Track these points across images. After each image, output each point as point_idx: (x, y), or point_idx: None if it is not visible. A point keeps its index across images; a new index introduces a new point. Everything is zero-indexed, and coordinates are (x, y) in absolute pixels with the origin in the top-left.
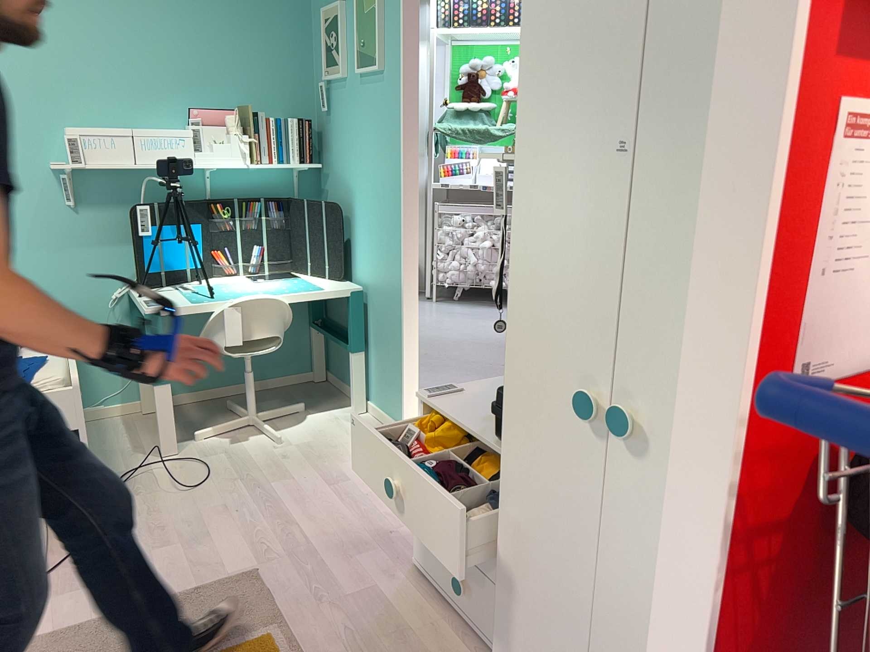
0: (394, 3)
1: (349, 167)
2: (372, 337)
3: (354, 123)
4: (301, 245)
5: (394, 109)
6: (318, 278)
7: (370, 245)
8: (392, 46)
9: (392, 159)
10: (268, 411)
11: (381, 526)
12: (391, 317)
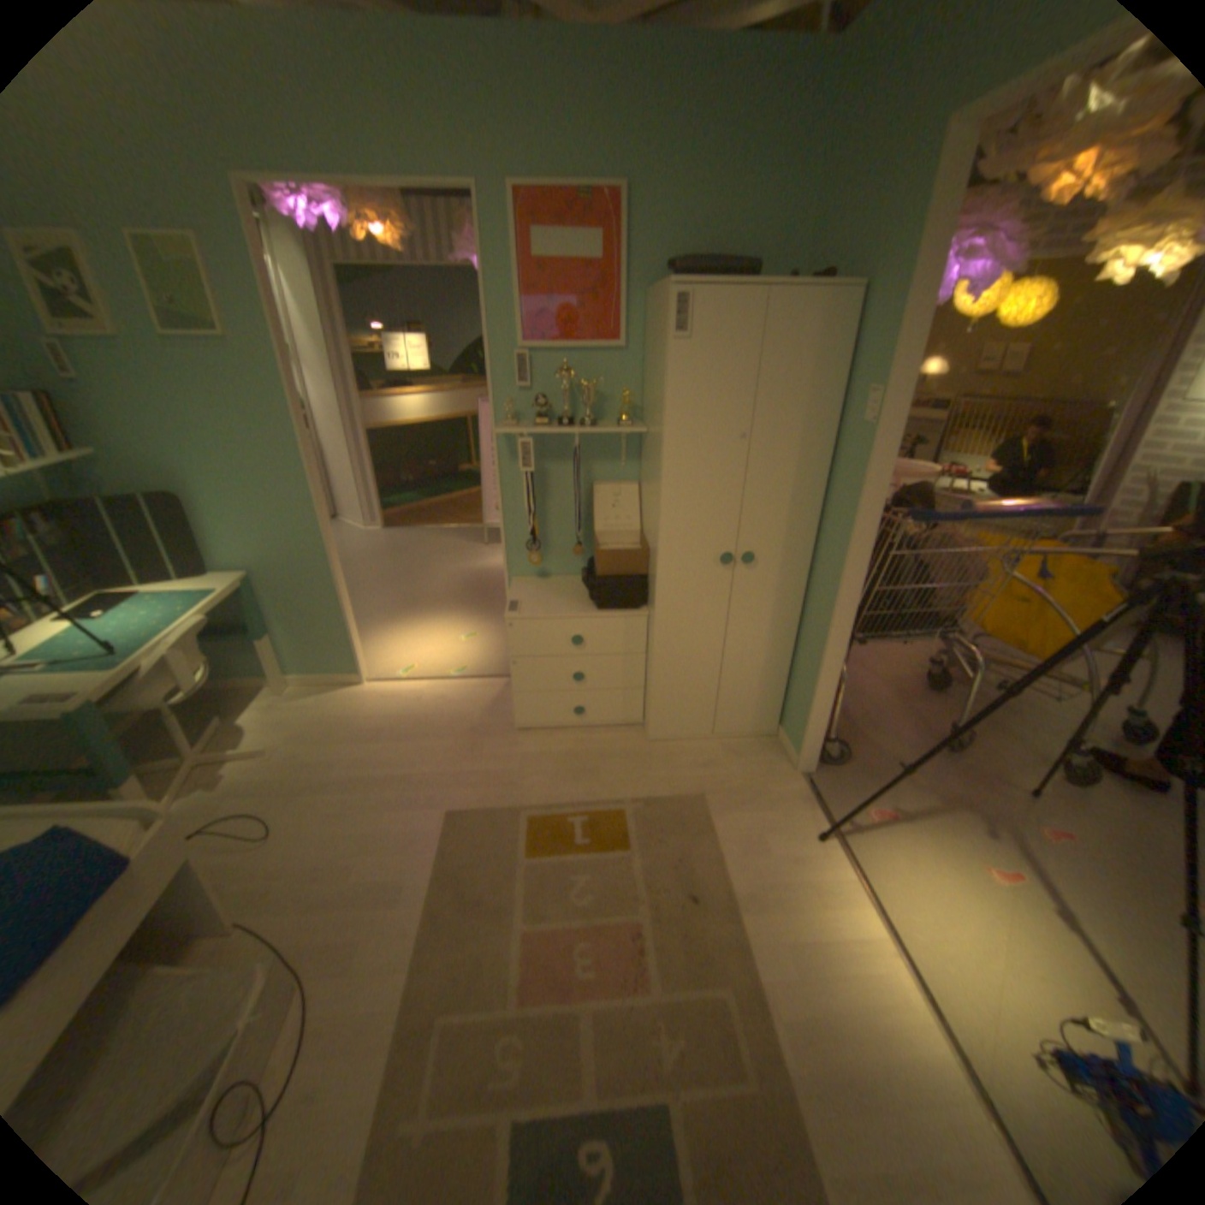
0: (232, 261)
1: (158, 448)
2: (273, 618)
3: (160, 396)
4: (106, 556)
5: (265, 382)
6: (161, 585)
7: (242, 529)
8: (239, 311)
9: (273, 435)
10: (178, 750)
11: (459, 732)
12: (310, 589)
